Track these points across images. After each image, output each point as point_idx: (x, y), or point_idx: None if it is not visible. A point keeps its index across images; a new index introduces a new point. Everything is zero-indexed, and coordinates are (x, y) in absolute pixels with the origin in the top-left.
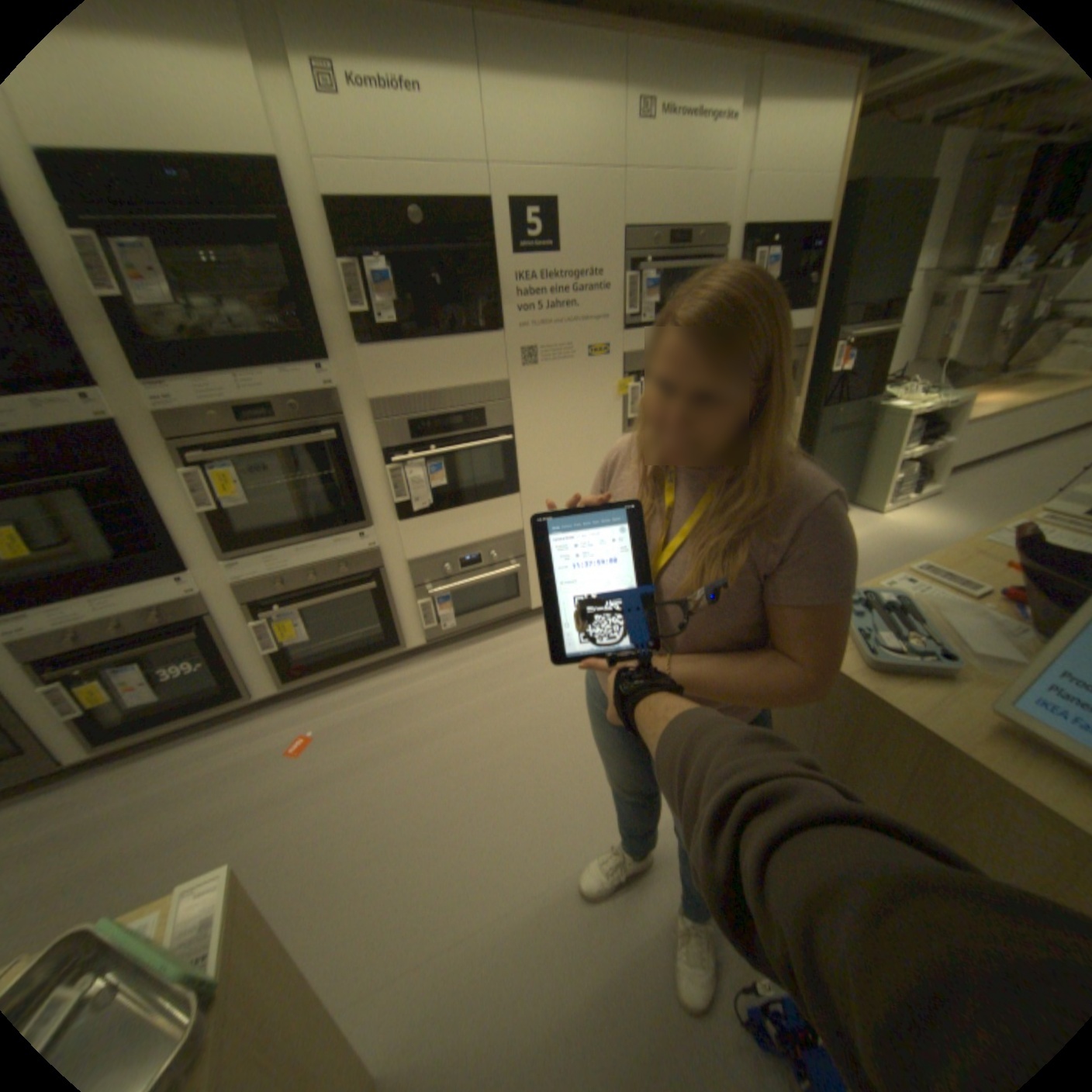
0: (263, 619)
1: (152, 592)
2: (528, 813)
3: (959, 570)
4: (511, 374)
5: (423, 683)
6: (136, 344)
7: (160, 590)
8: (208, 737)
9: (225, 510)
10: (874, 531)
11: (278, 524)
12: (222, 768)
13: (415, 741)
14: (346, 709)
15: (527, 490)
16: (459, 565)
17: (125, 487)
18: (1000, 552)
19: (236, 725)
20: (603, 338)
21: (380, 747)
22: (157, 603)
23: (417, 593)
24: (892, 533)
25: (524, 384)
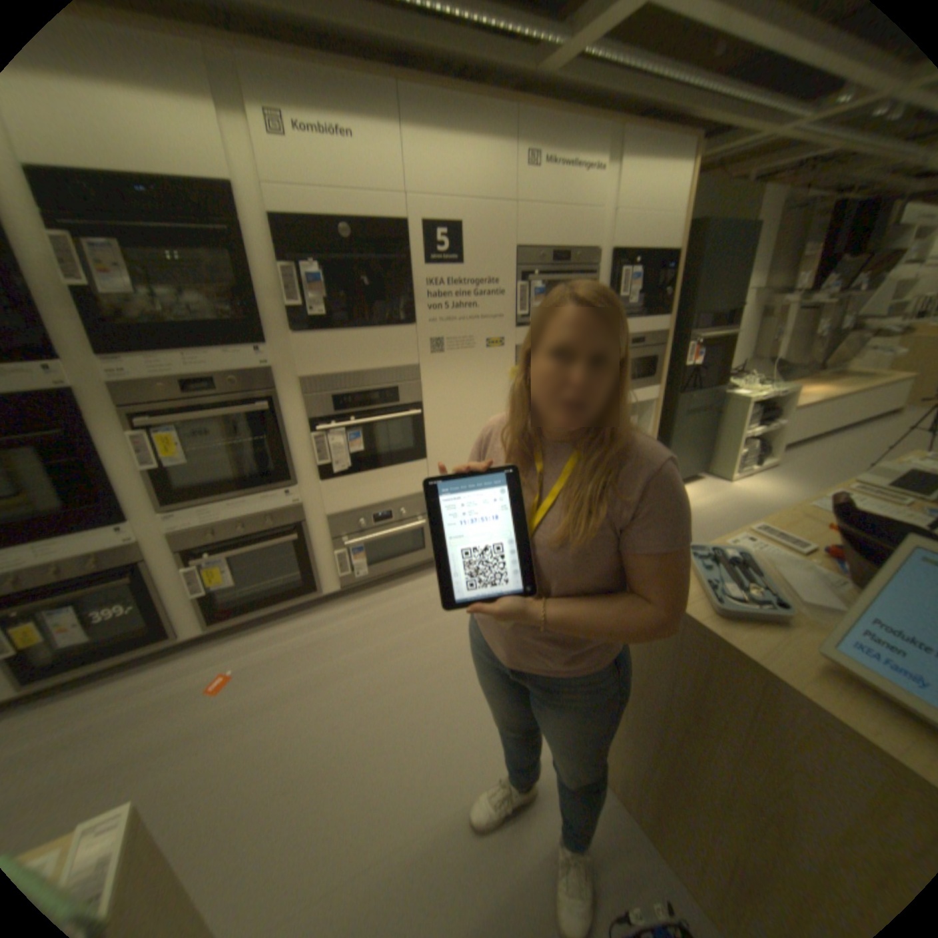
0: (193, 566)
1: (92, 541)
2: (425, 748)
3: (792, 531)
4: (421, 360)
5: (336, 627)
6: (97, 326)
7: (100, 539)
8: (133, 677)
9: (165, 469)
10: (725, 496)
11: (212, 483)
12: (144, 707)
13: (326, 681)
14: (265, 650)
15: (433, 457)
16: (372, 520)
17: (76, 447)
18: (824, 515)
19: (161, 666)
20: (499, 333)
21: (293, 686)
22: (96, 551)
23: (334, 545)
24: (740, 498)
25: (432, 369)
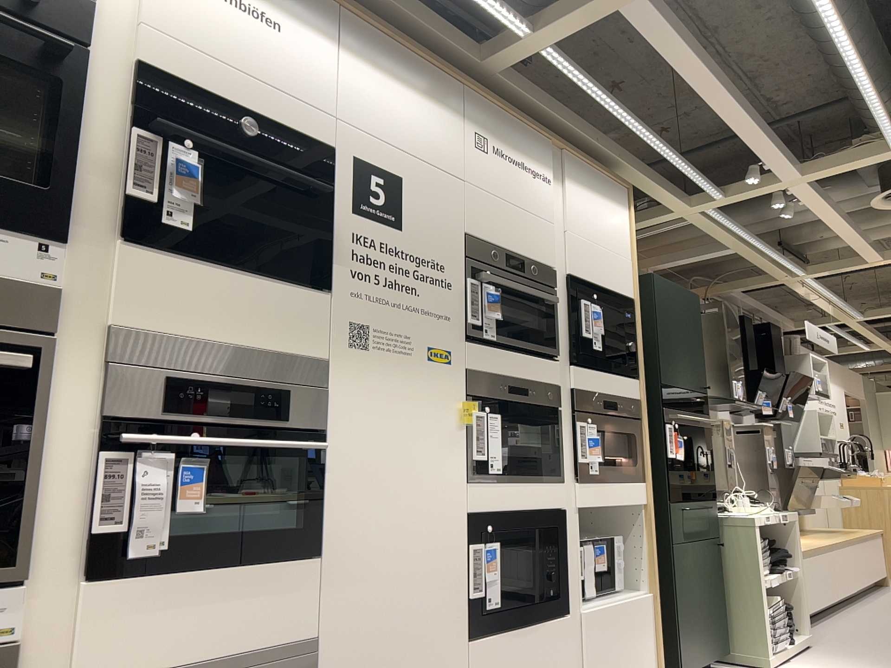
0: None
1: None
2: None
3: None
4: (333, 353)
5: None
6: None
7: None
8: None
9: None
10: None
11: None
12: None
13: None
14: None
15: (334, 554)
16: None
17: None
18: None
19: None
20: (445, 343)
21: None
22: None
23: None
24: None
25: (348, 372)
